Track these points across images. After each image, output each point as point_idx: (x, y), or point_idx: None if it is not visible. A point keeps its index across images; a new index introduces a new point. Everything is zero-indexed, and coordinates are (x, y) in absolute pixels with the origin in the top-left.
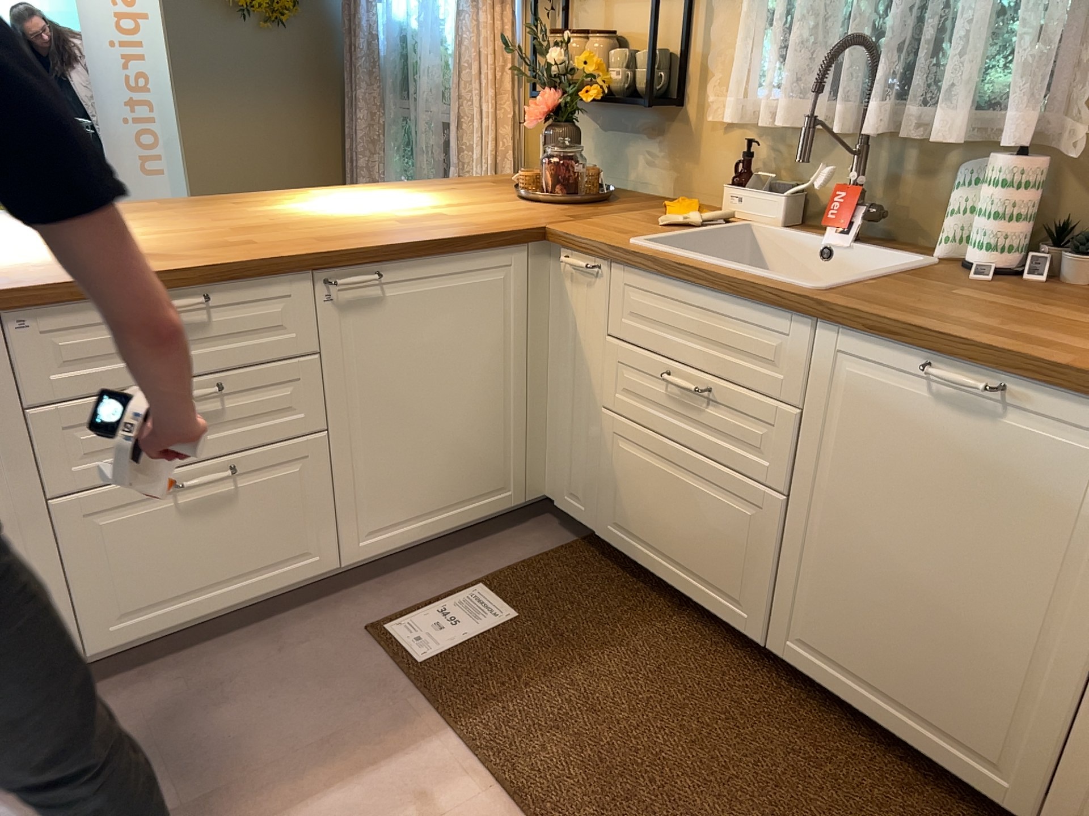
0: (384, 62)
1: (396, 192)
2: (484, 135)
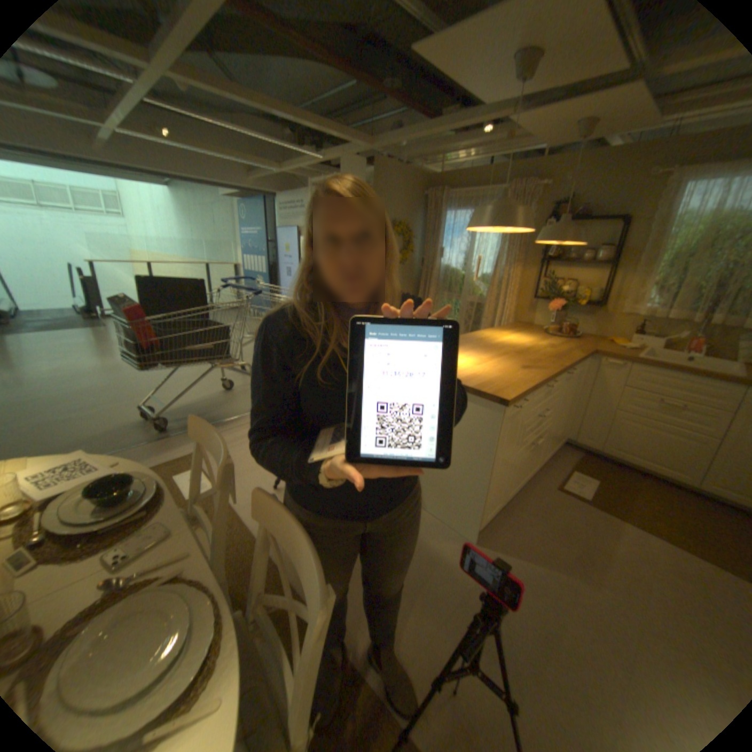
0: (437, 277)
1: (507, 333)
2: (504, 309)
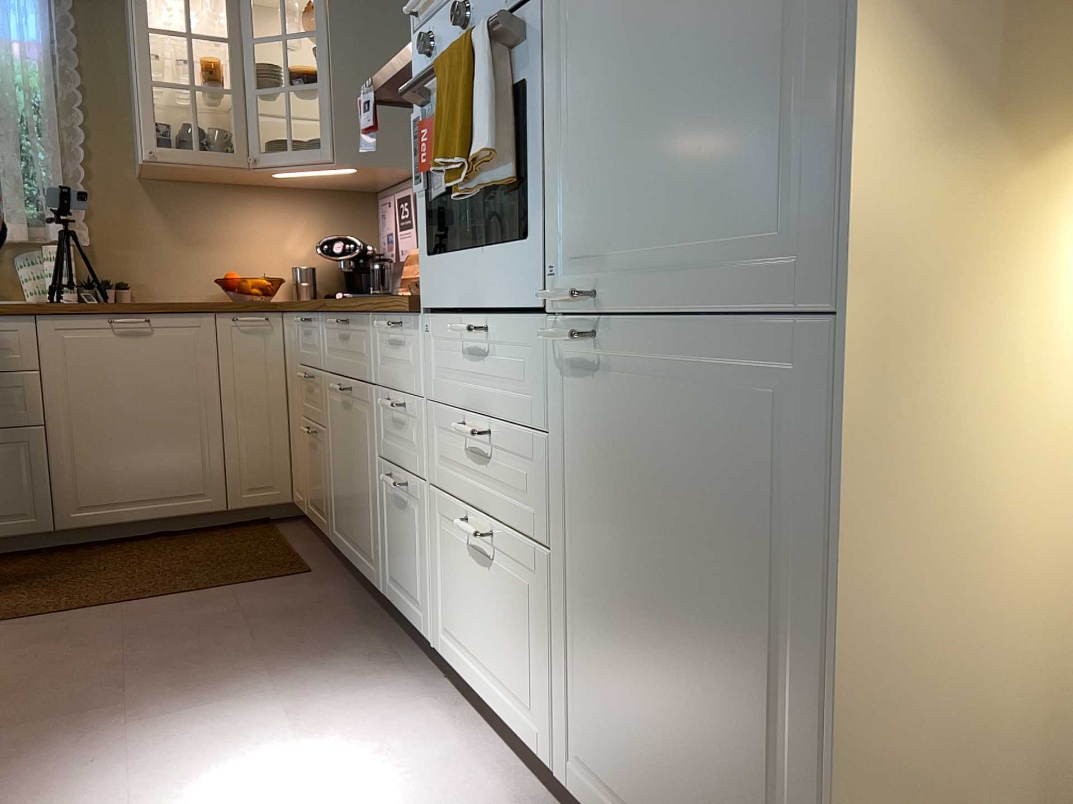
0: None
1: None
2: None
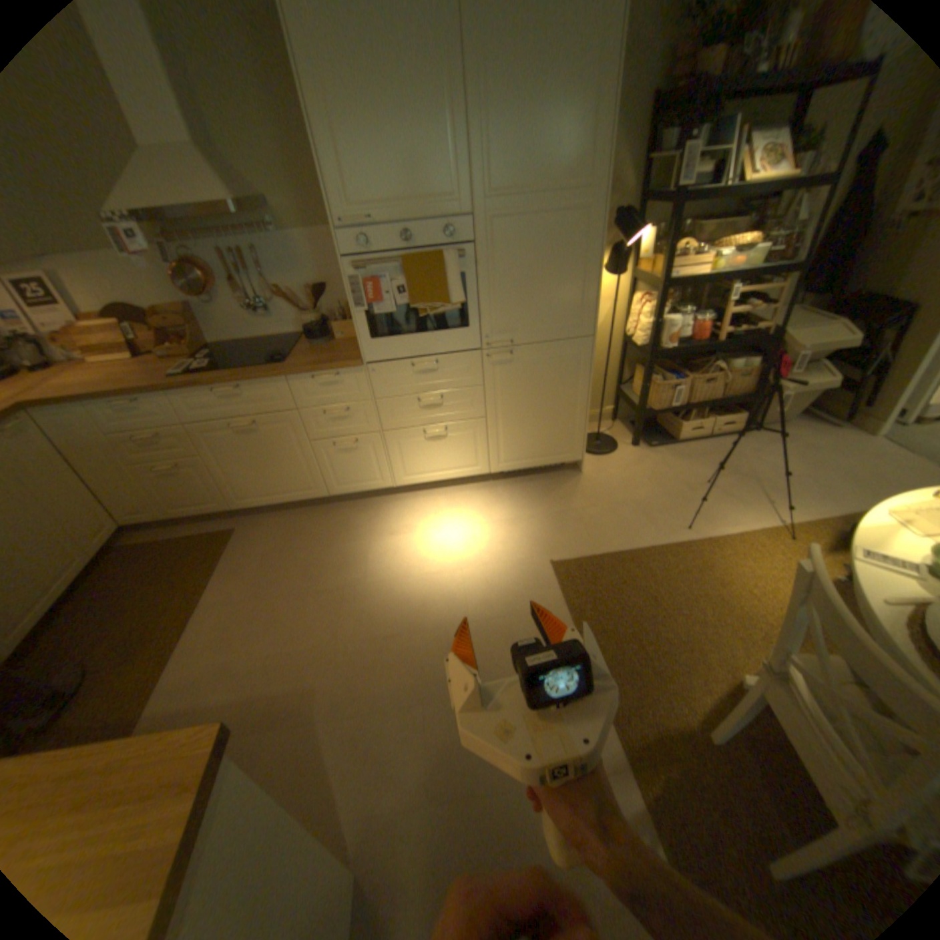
0: None
1: None
2: None
